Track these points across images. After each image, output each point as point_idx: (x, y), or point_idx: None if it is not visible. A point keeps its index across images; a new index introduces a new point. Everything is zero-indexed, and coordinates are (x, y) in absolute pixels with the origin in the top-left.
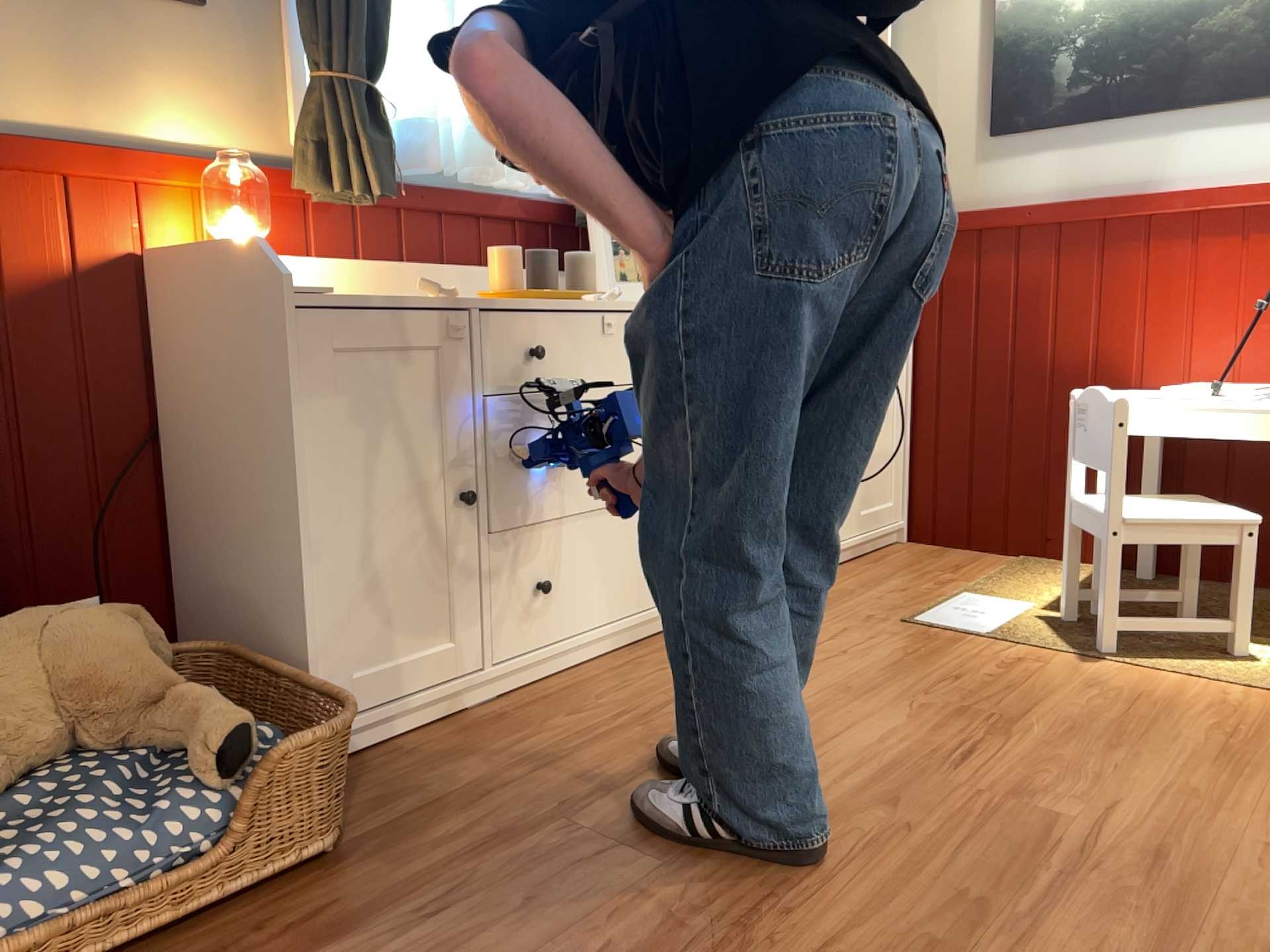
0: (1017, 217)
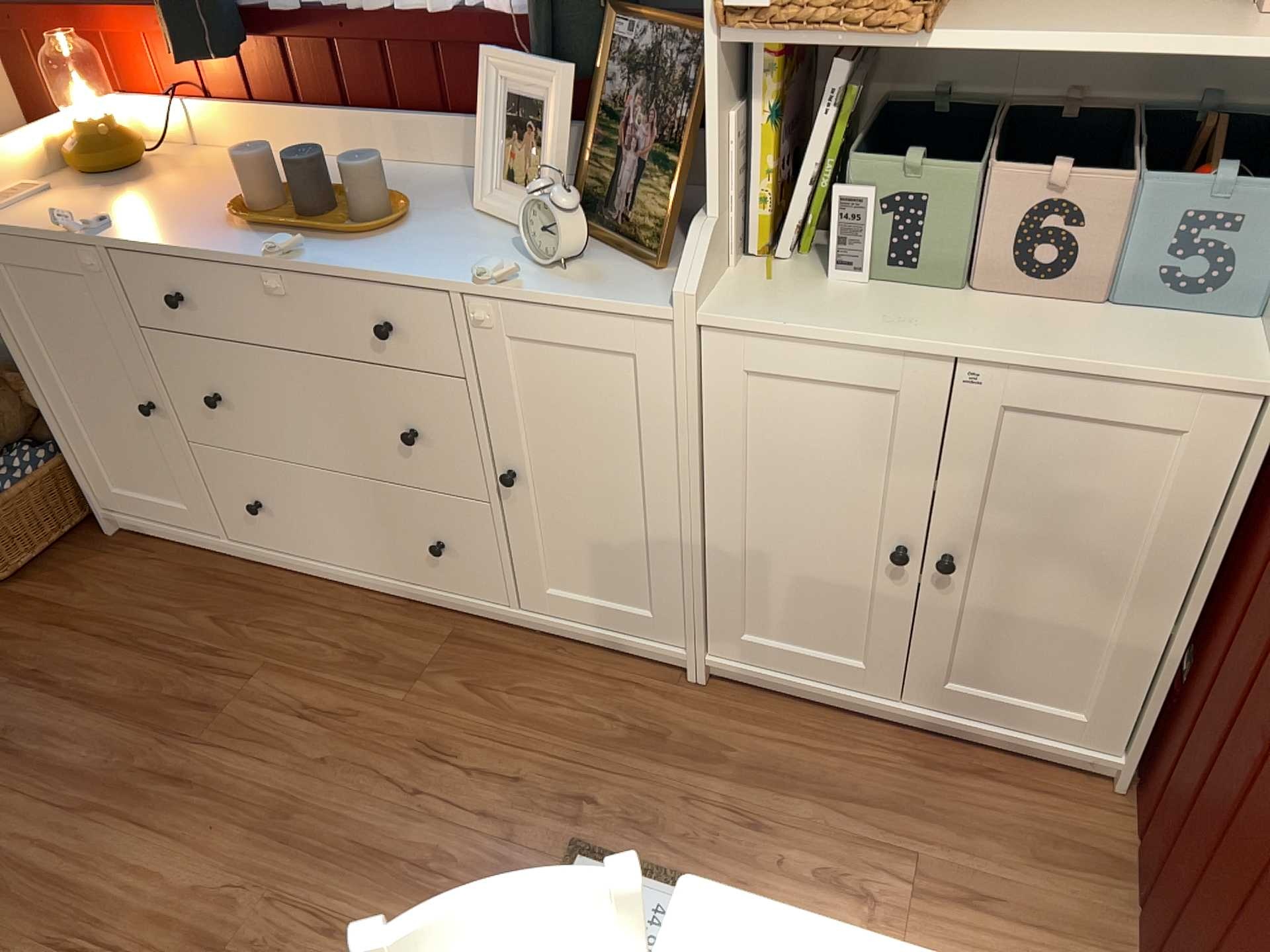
0: None
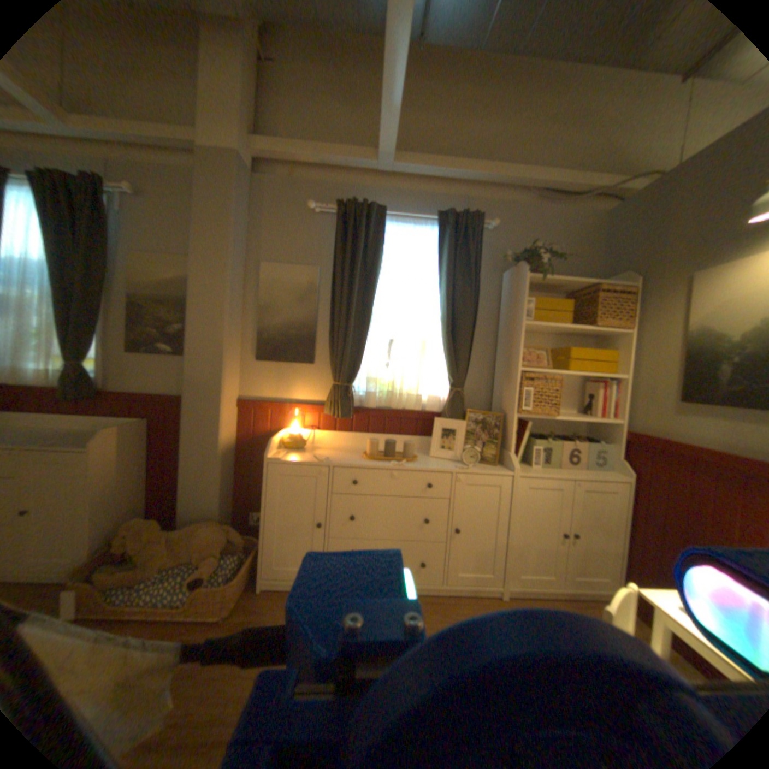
0: (692, 452)
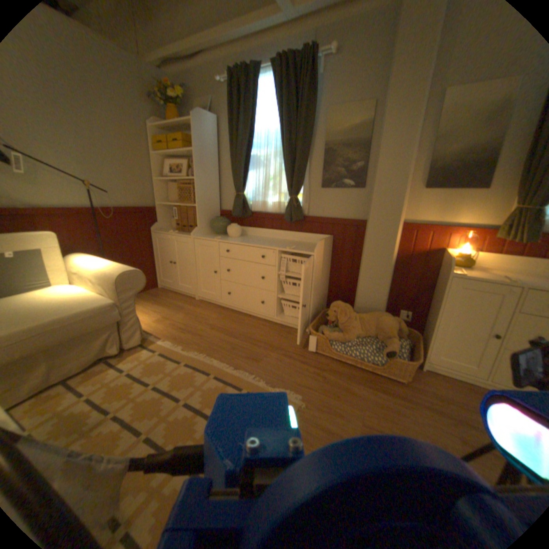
0: None
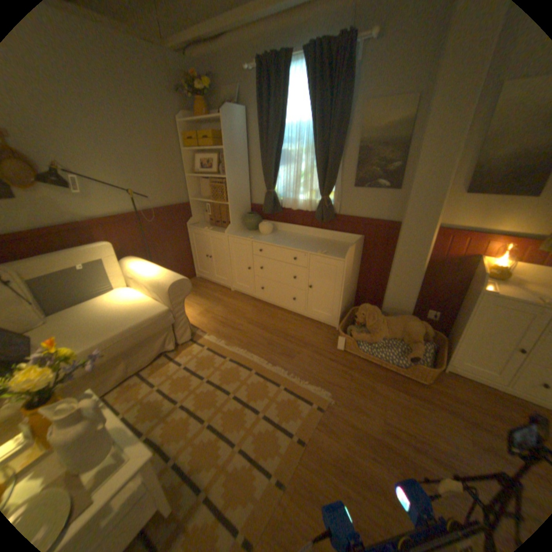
0: None
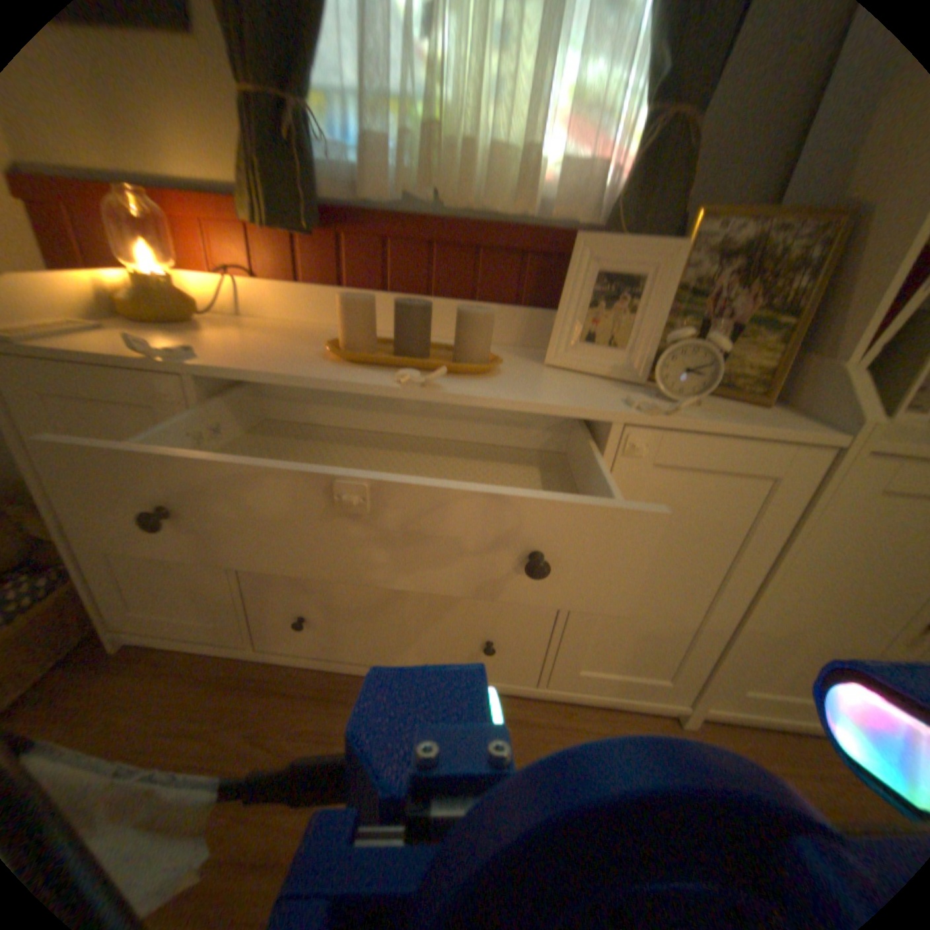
0: None
